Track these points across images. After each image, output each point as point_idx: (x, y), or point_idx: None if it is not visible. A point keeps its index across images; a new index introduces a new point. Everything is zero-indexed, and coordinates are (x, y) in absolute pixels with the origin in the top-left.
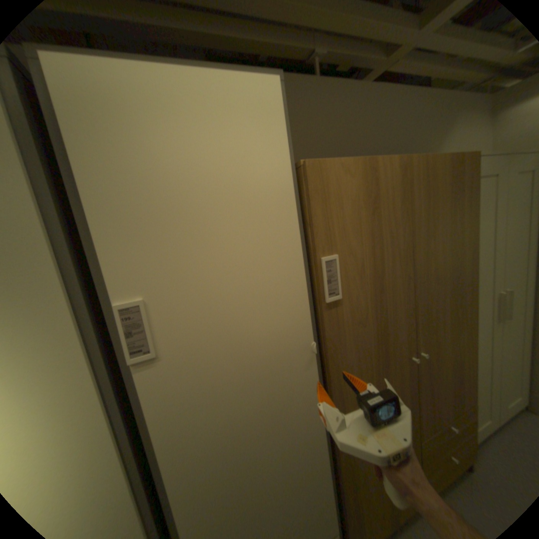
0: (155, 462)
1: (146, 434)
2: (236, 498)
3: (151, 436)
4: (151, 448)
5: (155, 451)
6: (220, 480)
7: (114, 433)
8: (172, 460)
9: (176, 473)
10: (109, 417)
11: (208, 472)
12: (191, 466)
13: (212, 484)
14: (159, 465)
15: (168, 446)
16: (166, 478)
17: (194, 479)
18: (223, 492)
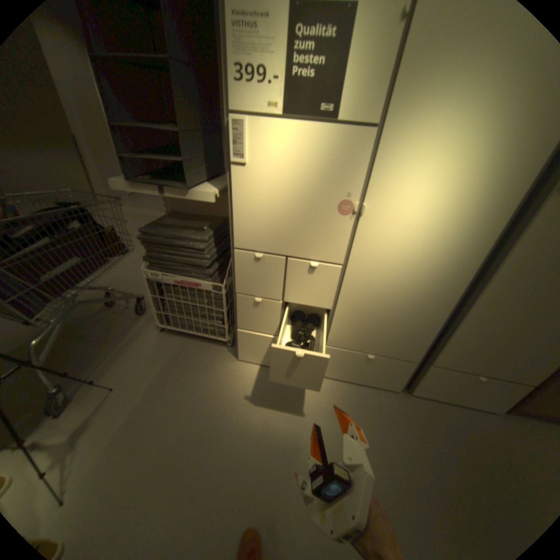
0: (497, 265)
1: (511, 245)
2: (515, 317)
3: (516, 247)
4: (504, 255)
5: (509, 257)
6: (520, 300)
7: (501, 232)
8: (512, 269)
9: (505, 278)
10: (508, 221)
11: (520, 290)
12: (516, 280)
13: (513, 299)
14: (502, 267)
15: (519, 259)
16: (499, 277)
17: (509, 289)
18: (513, 308)
